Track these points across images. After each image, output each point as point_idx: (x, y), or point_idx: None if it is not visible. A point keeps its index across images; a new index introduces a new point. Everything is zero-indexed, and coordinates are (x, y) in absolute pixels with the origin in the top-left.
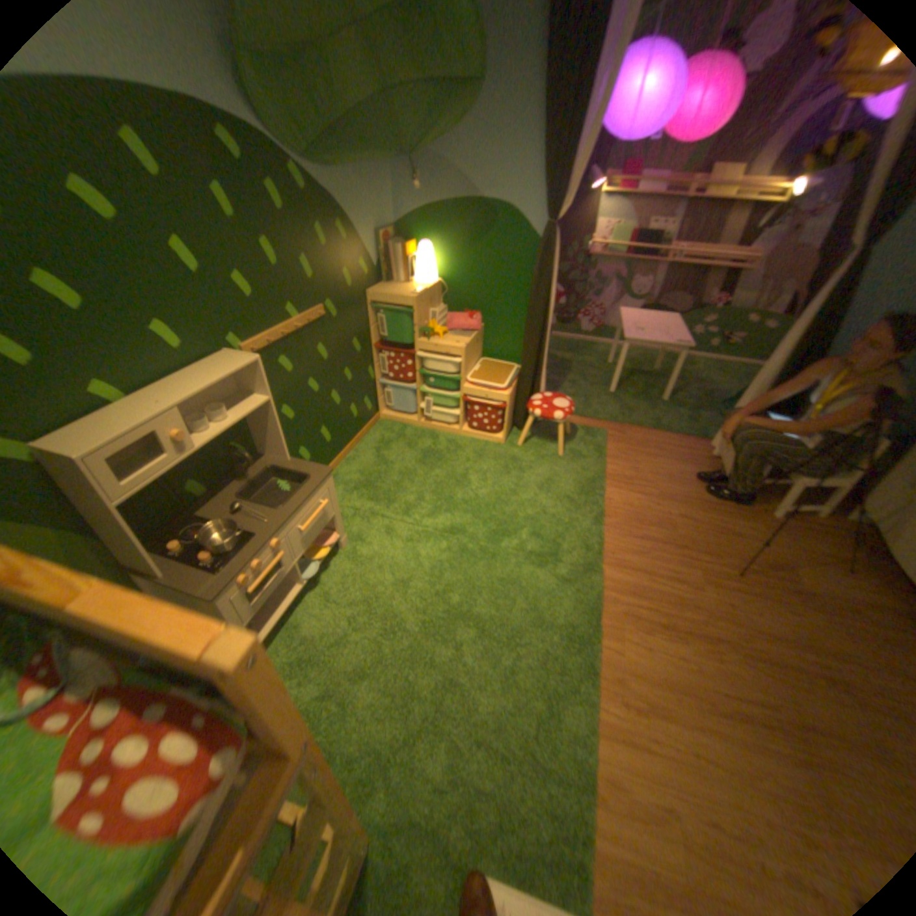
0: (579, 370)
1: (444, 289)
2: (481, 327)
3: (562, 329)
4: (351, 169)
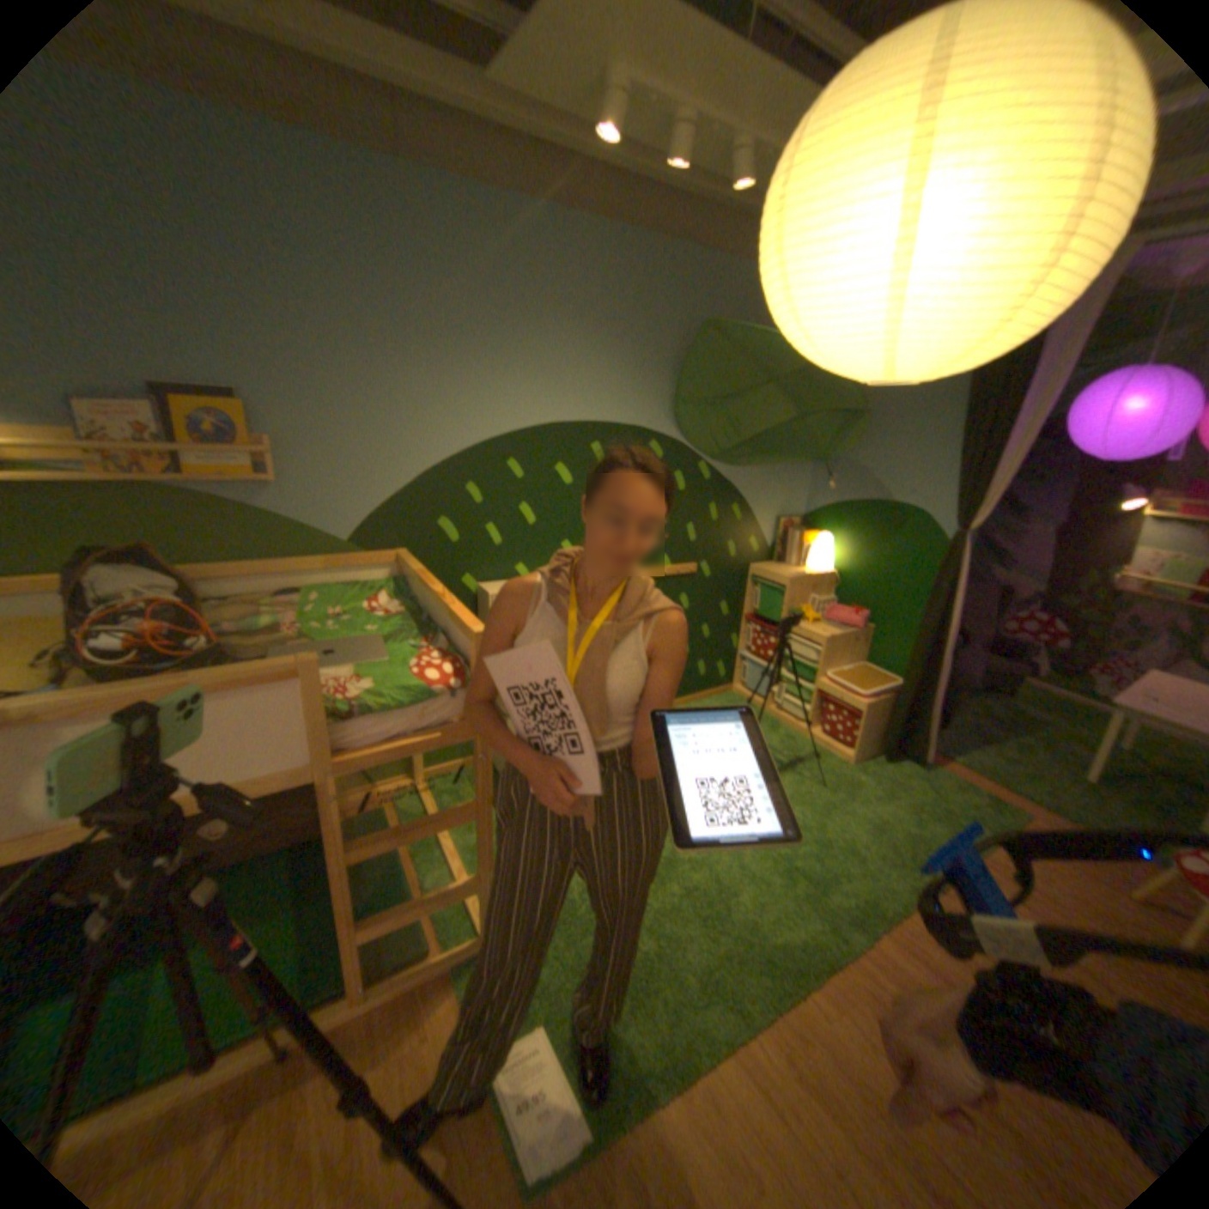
0: (1055, 742)
1: (839, 582)
2: (871, 630)
3: (1062, 686)
4: (763, 470)
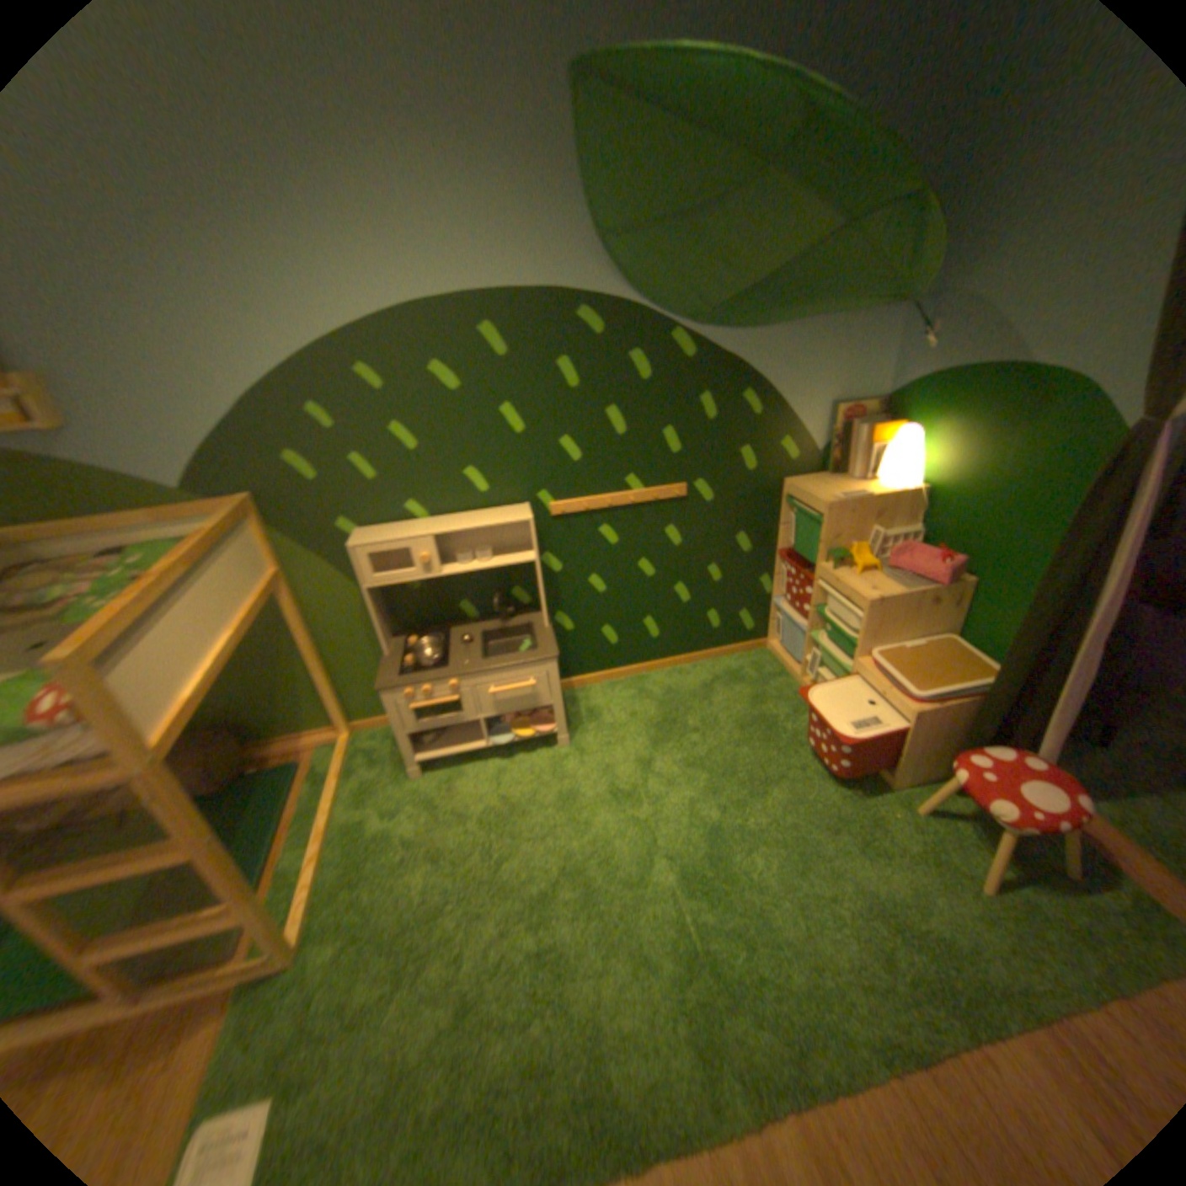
0: None
1: (932, 502)
2: (971, 583)
3: None
4: (803, 325)
